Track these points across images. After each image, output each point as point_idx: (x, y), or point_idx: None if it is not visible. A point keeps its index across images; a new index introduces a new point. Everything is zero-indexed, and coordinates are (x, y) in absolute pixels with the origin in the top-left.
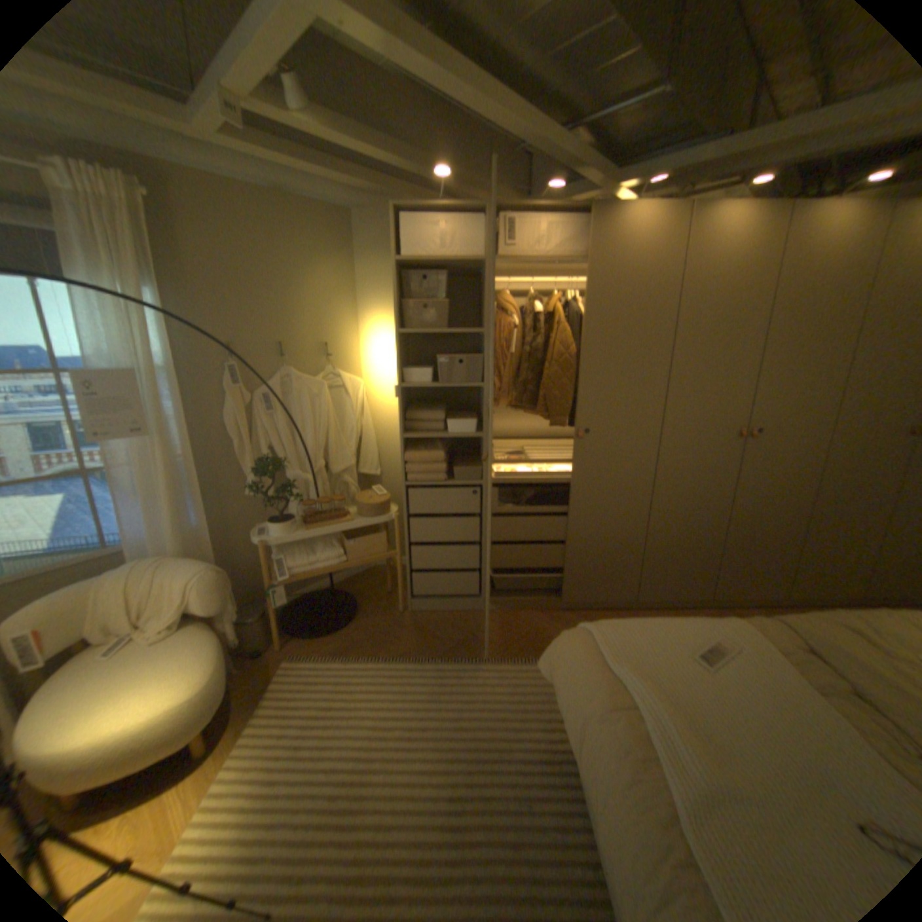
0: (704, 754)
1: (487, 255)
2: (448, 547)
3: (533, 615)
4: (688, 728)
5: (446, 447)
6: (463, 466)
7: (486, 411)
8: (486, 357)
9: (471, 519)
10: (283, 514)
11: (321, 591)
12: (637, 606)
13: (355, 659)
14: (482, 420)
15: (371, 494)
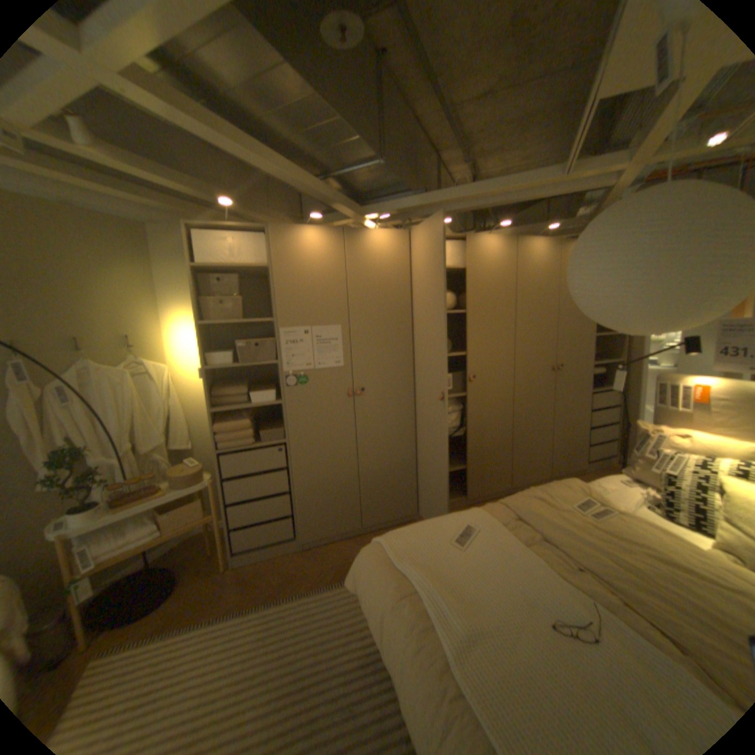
0: (463, 611)
1: (270, 263)
2: (261, 502)
3: (341, 544)
4: (451, 595)
5: (251, 415)
6: (268, 429)
7: (282, 382)
8: (278, 339)
9: (280, 473)
10: (84, 503)
11: (134, 573)
12: (418, 517)
13: (176, 632)
14: (280, 389)
15: (182, 467)
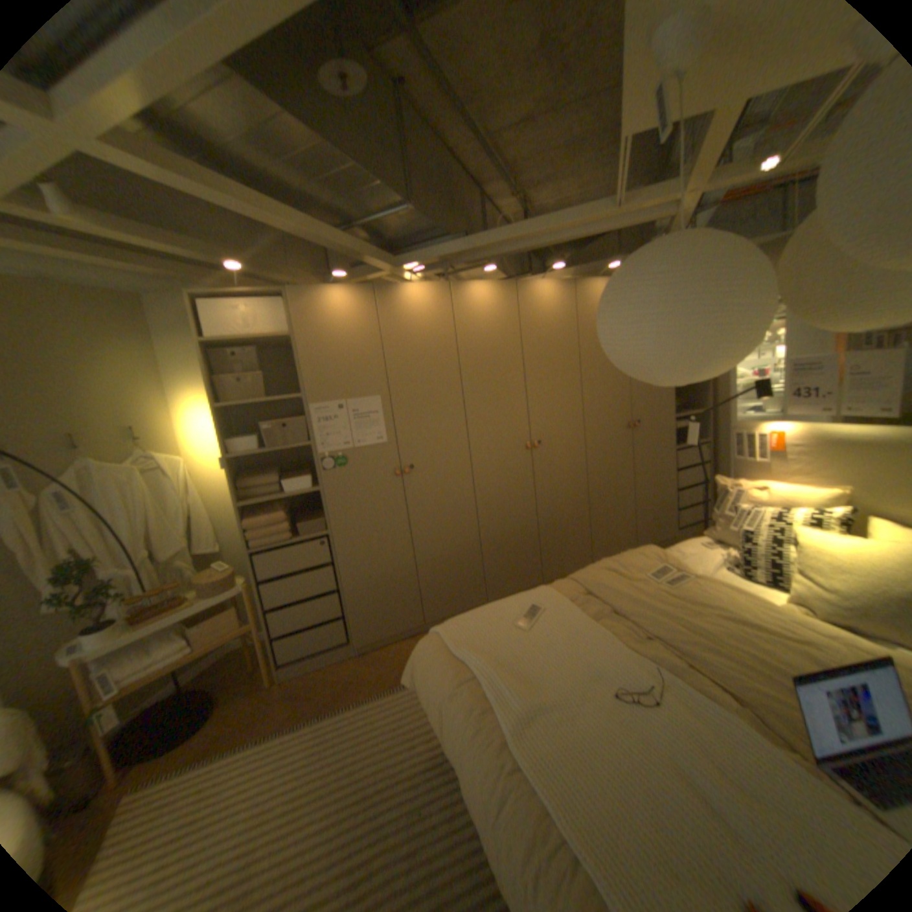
0: (524, 691)
1: (293, 332)
2: (306, 605)
3: (403, 645)
4: (511, 676)
5: (287, 507)
6: (307, 521)
7: (319, 466)
8: (310, 418)
9: (325, 570)
10: (101, 622)
11: (165, 699)
12: None
13: (220, 756)
14: (317, 475)
15: (211, 573)
